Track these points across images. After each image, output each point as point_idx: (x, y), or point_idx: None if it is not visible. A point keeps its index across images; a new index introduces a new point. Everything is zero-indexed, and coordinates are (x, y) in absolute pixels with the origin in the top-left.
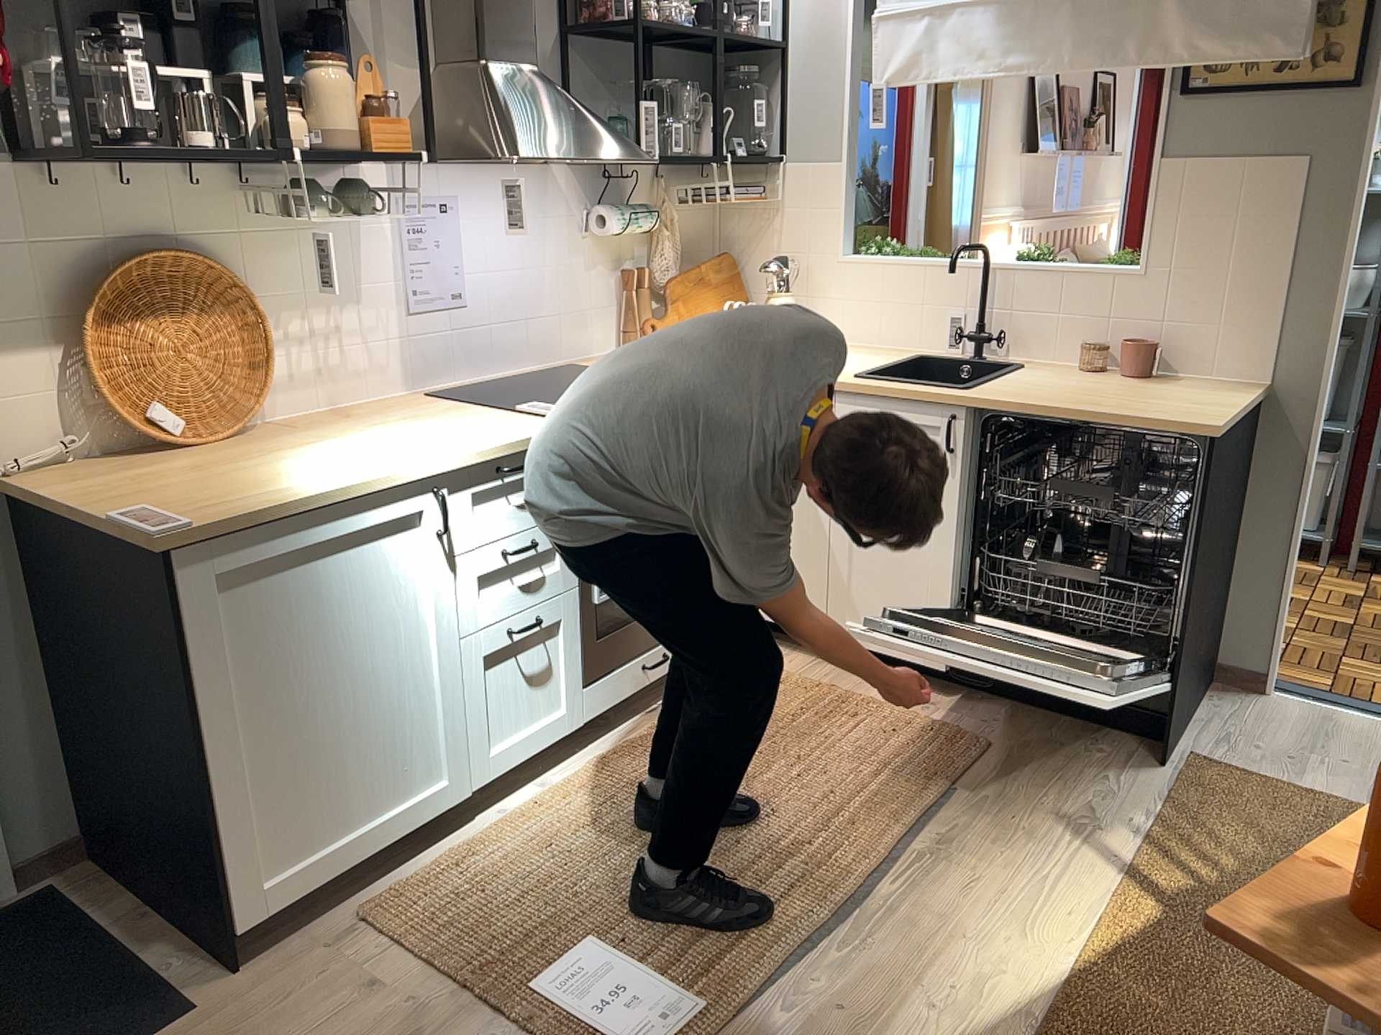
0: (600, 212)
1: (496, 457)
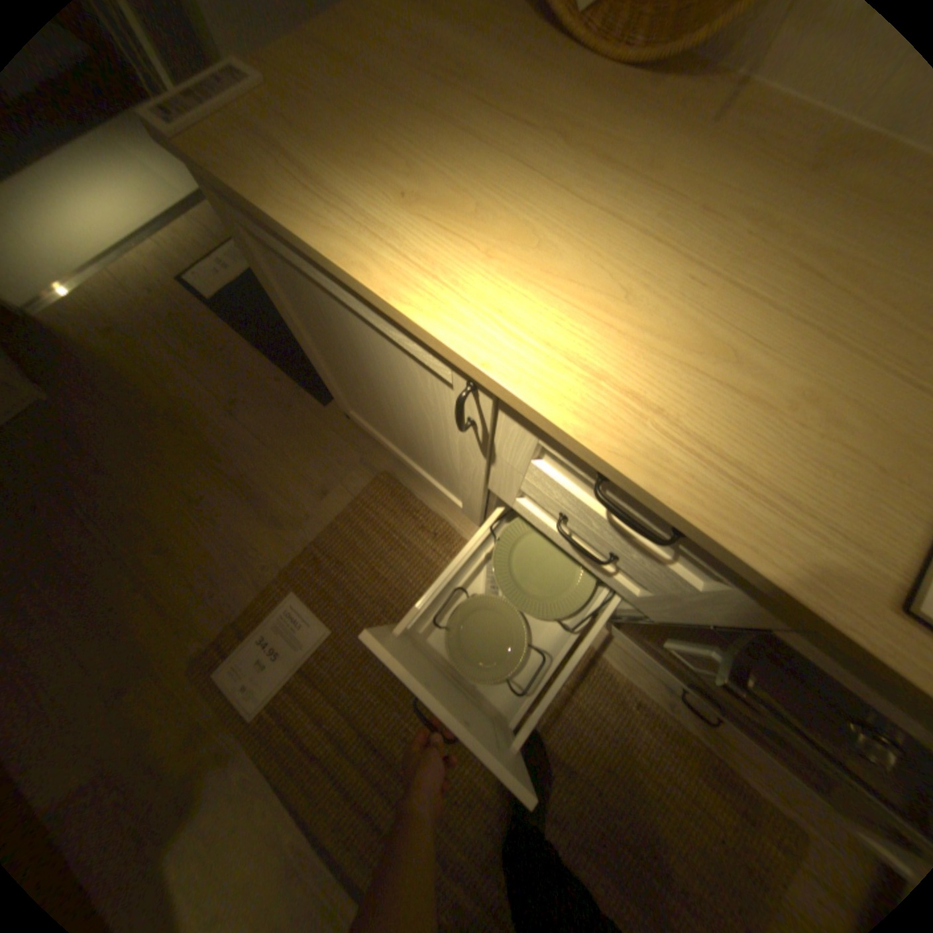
0: None
1: (609, 465)
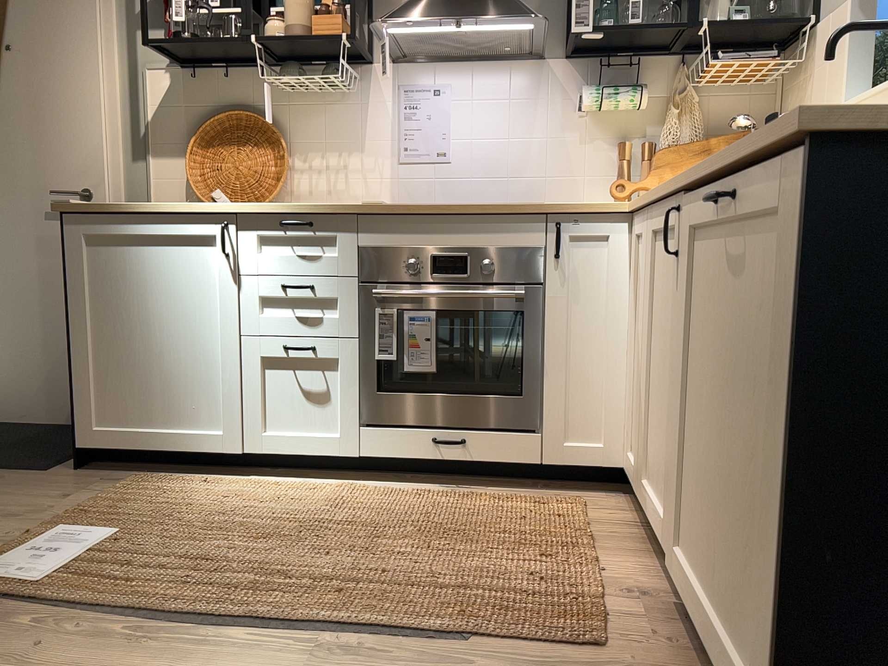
0: (582, 93)
1: (277, 213)
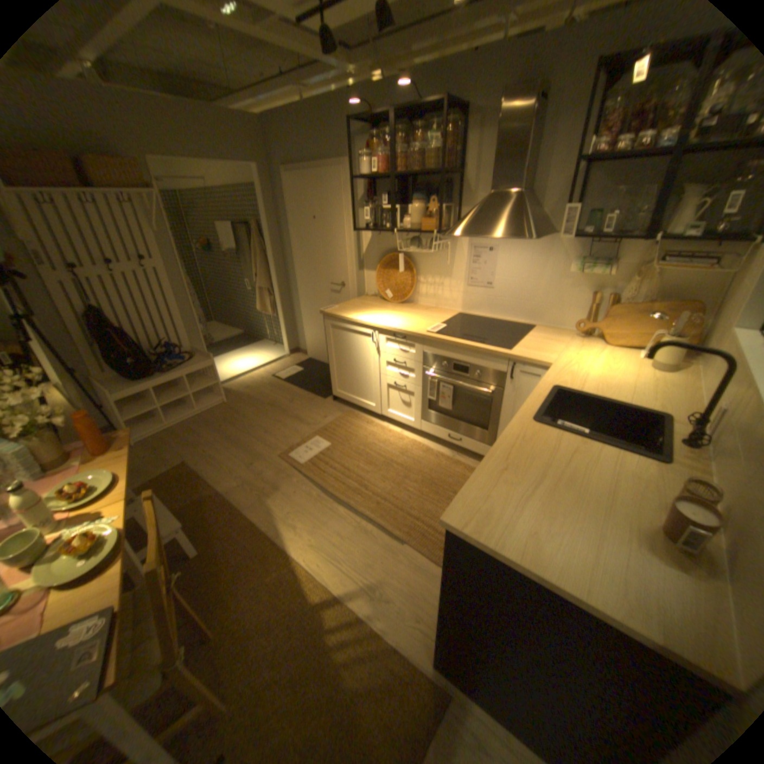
0: (575, 260)
1: (392, 331)
